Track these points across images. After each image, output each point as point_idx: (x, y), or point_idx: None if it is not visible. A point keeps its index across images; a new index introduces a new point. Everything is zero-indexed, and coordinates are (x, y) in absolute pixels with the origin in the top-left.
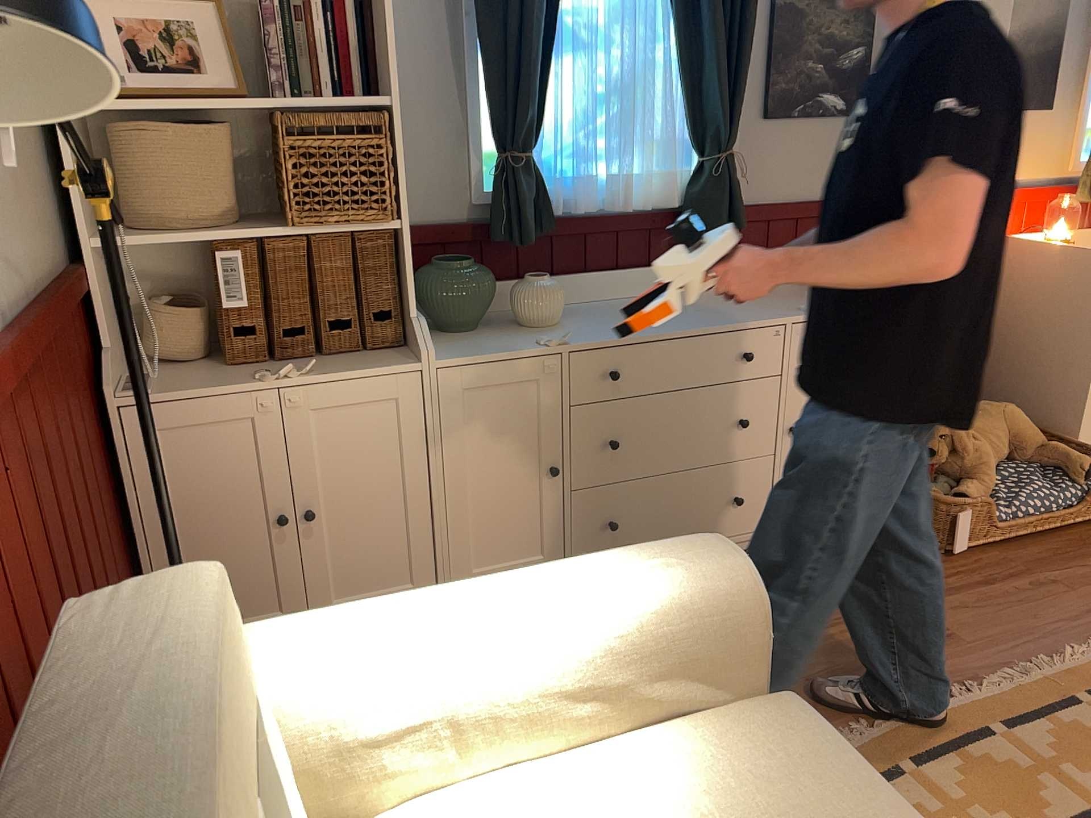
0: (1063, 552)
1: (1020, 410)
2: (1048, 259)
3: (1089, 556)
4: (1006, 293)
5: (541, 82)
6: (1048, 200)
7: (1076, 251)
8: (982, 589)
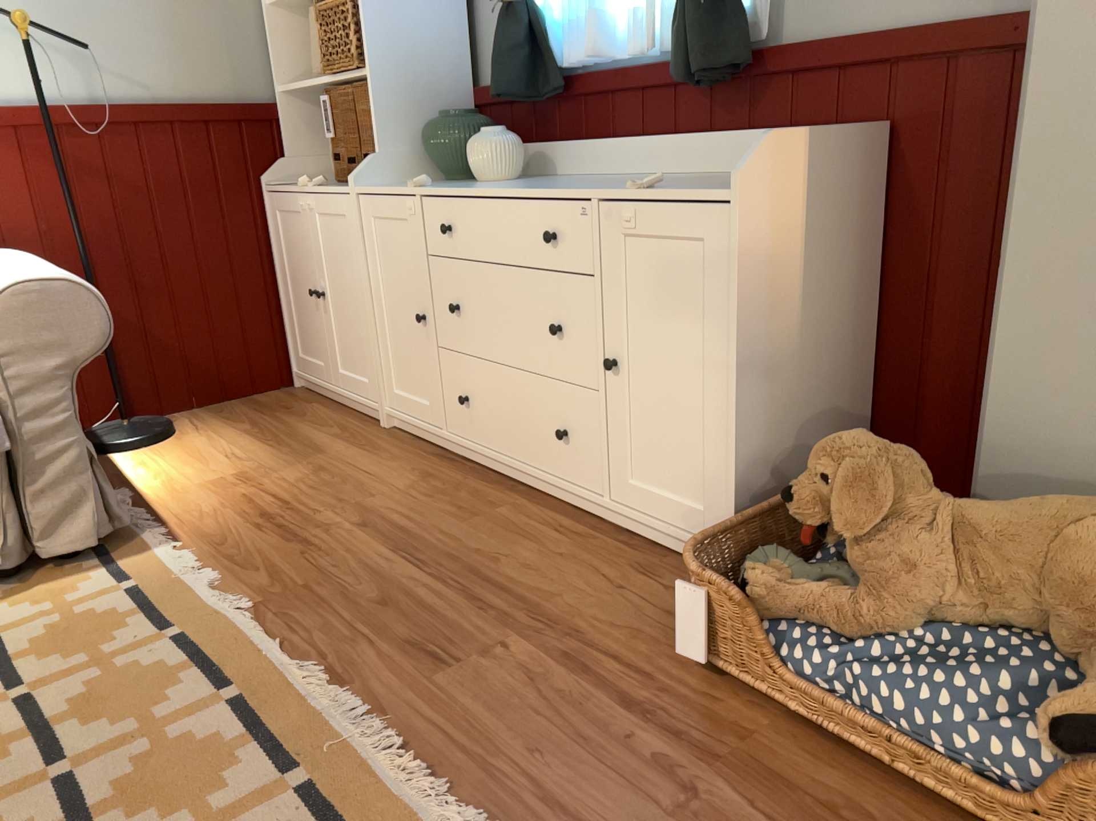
0: None
1: None
2: None
3: None
4: None
5: None
6: None
7: None
8: (605, 698)
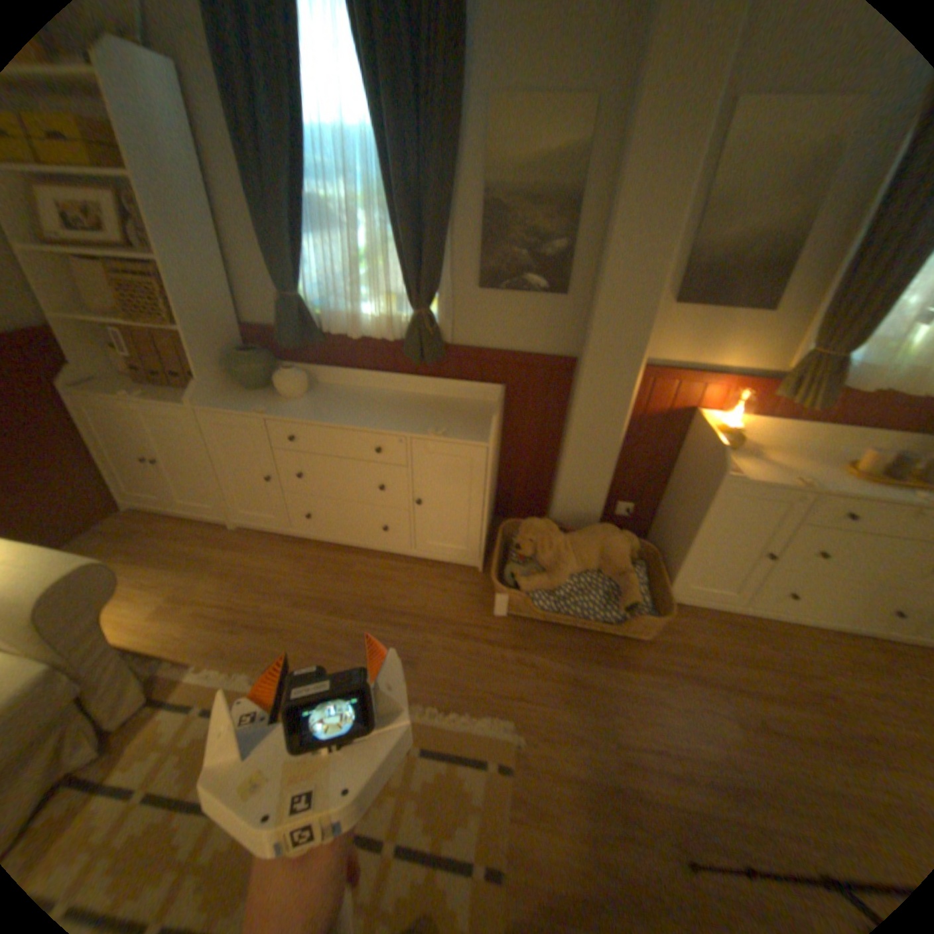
0: (577, 649)
1: (625, 542)
2: (708, 439)
3: (590, 661)
4: (686, 453)
5: (296, 250)
6: (749, 389)
7: (720, 440)
8: (483, 645)
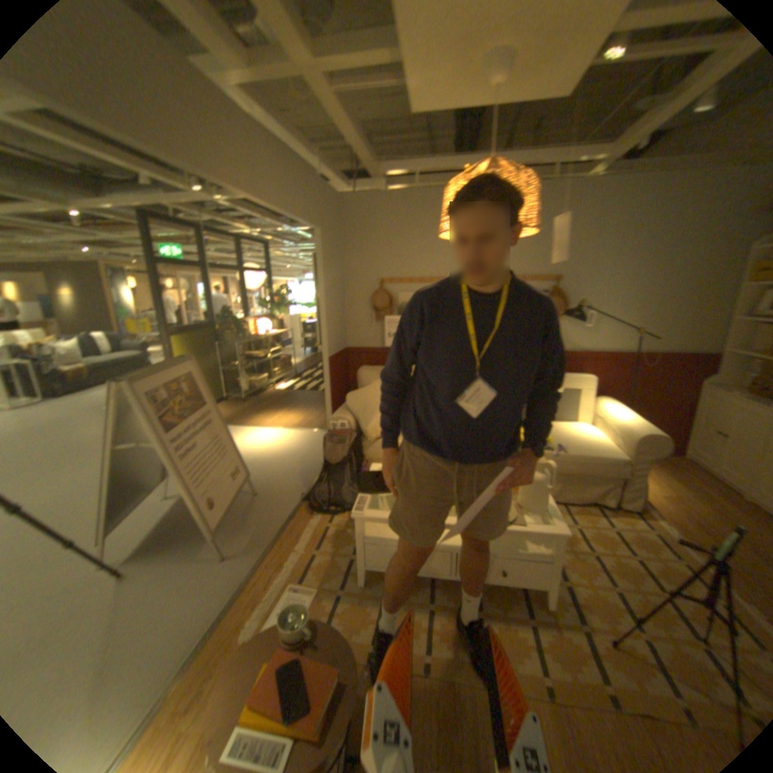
0: None
1: None
2: None
3: None
4: None
5: None
6: None
7: None
8: None
